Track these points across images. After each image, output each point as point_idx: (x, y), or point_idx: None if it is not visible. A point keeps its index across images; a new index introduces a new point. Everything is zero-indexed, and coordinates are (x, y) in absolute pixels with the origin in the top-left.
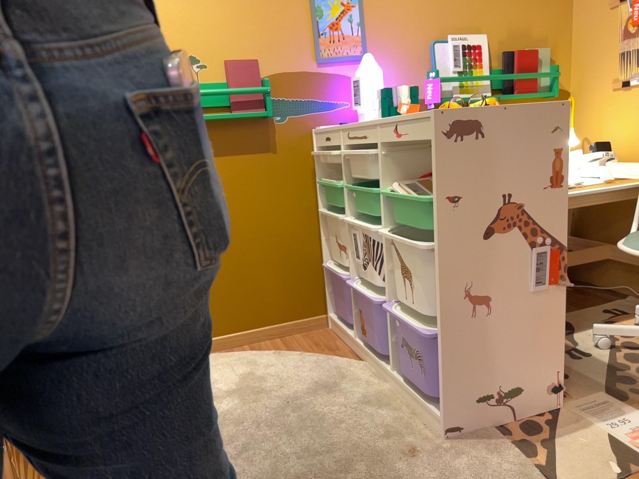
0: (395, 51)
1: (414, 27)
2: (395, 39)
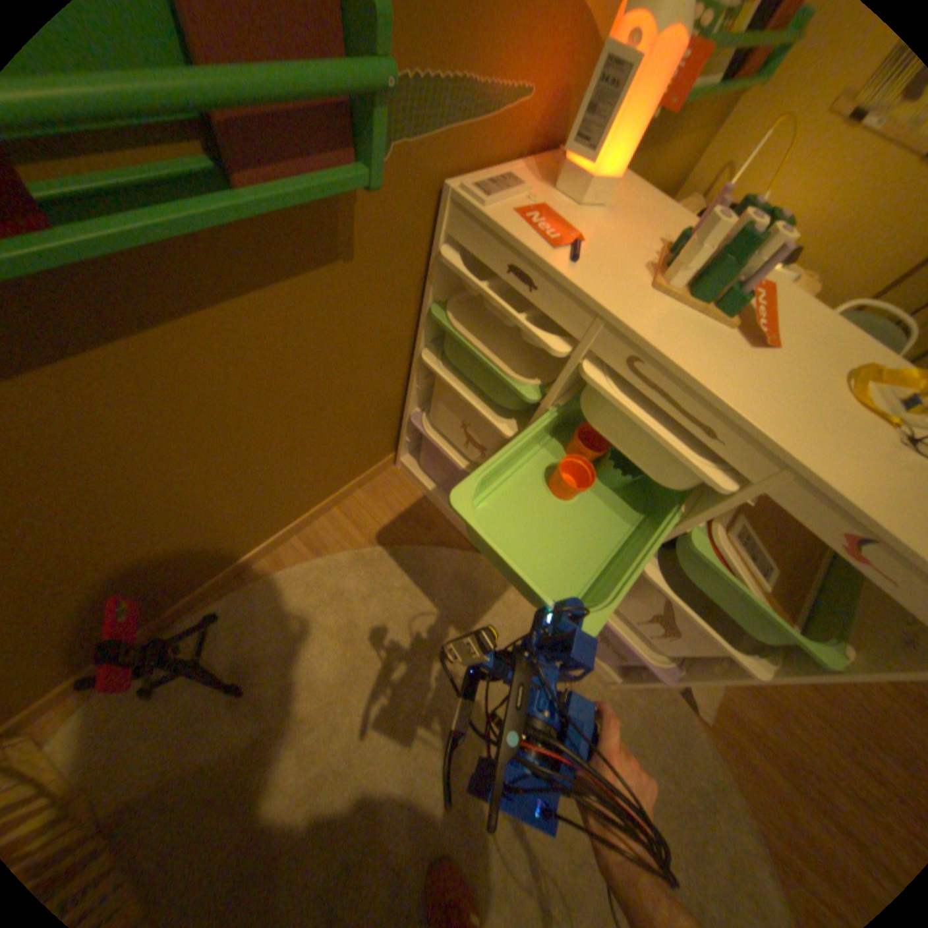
0: None
1: None
2: None
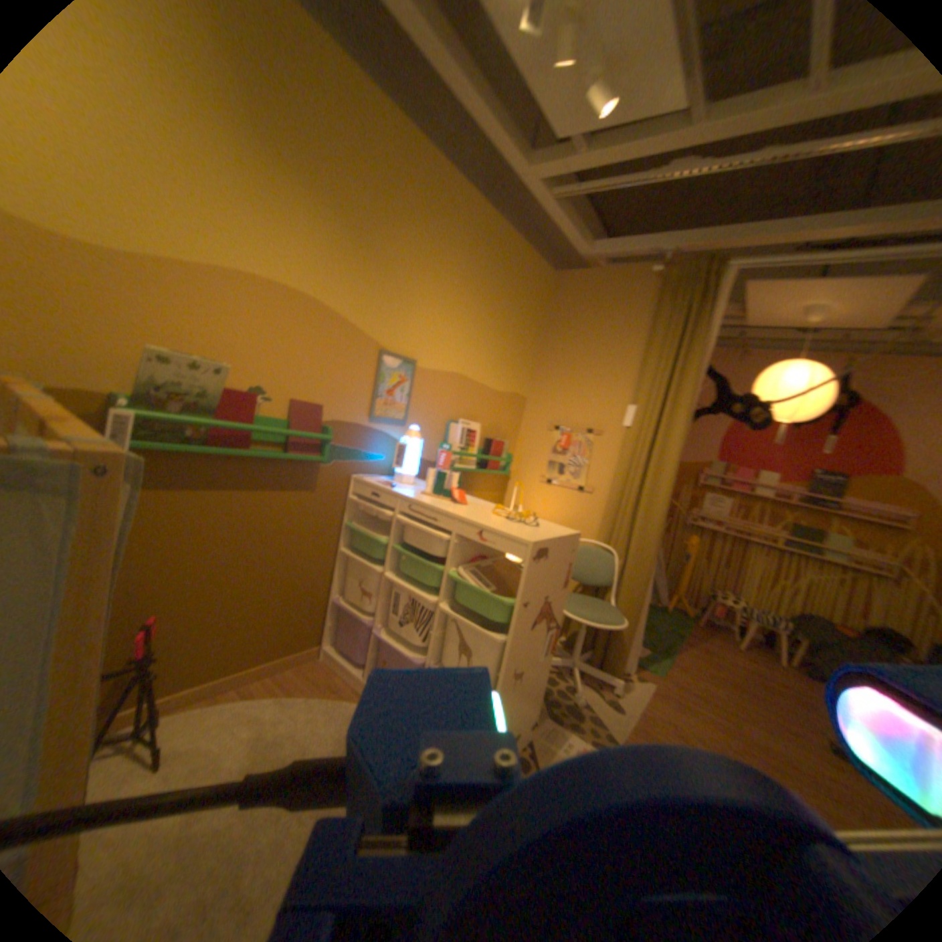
0: (425, 423)
1: (440, 408)
2: (427, 414)
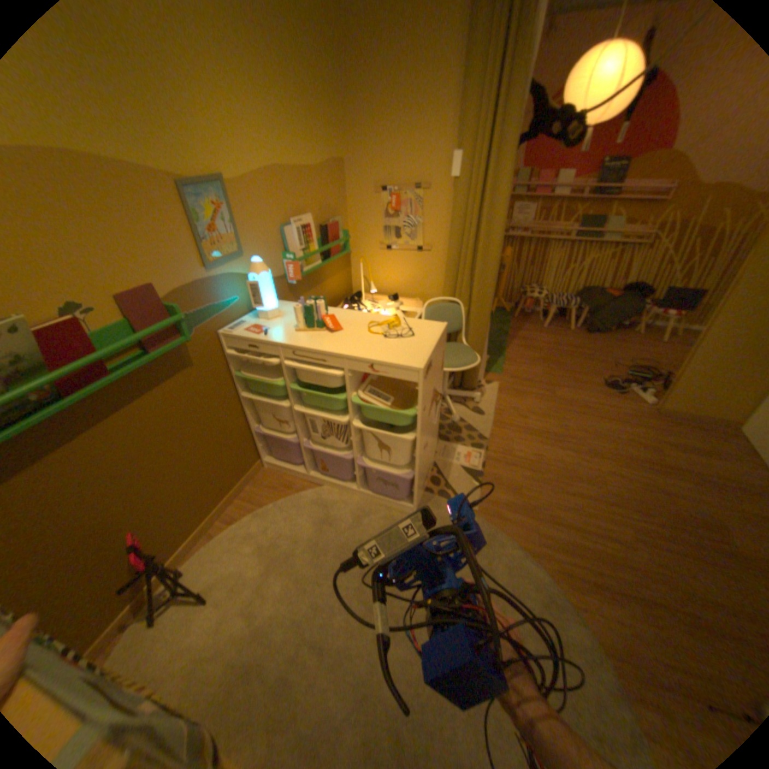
0: (260, 240)
1: (268, 215)
2: (258, 229)
